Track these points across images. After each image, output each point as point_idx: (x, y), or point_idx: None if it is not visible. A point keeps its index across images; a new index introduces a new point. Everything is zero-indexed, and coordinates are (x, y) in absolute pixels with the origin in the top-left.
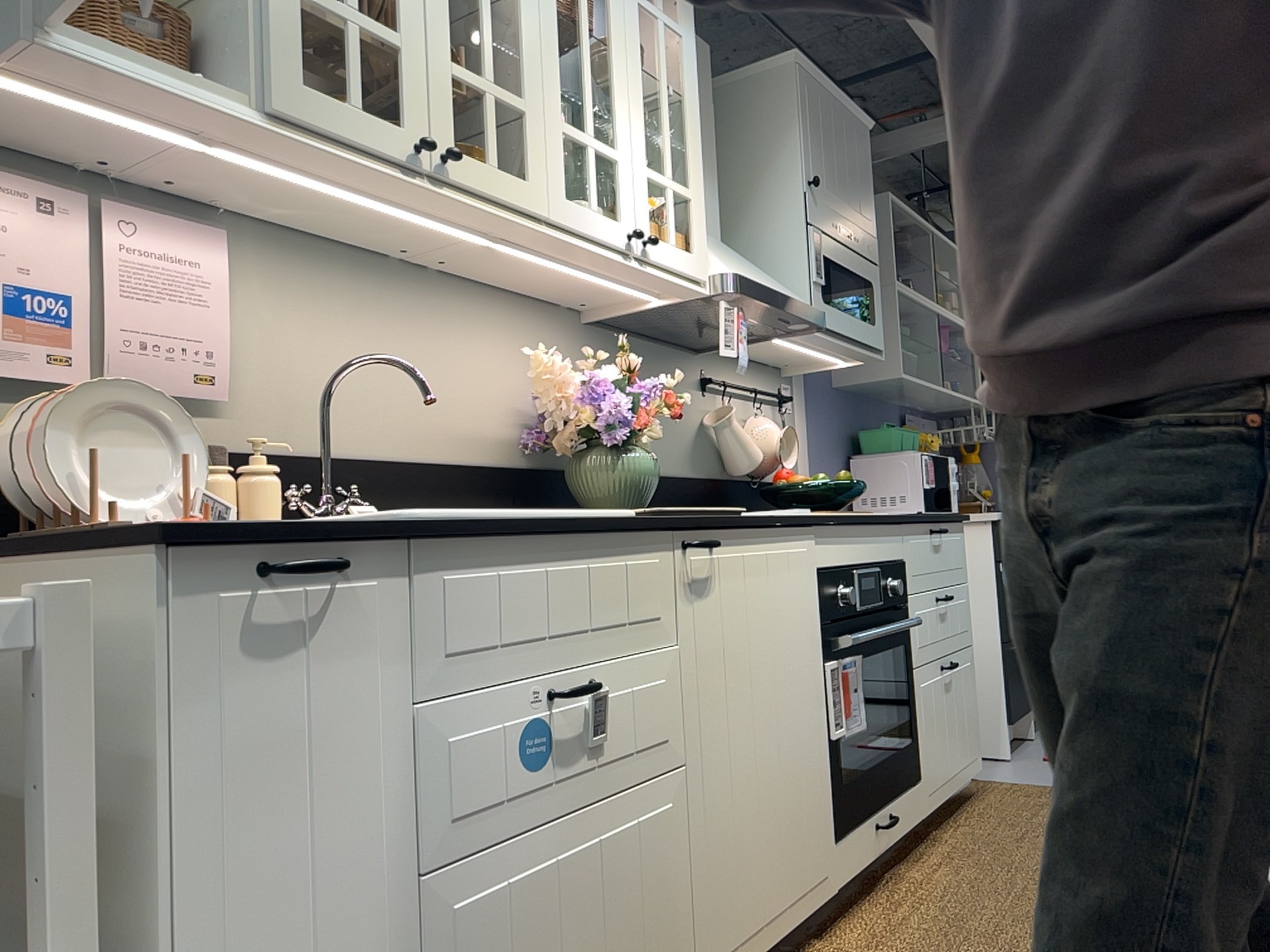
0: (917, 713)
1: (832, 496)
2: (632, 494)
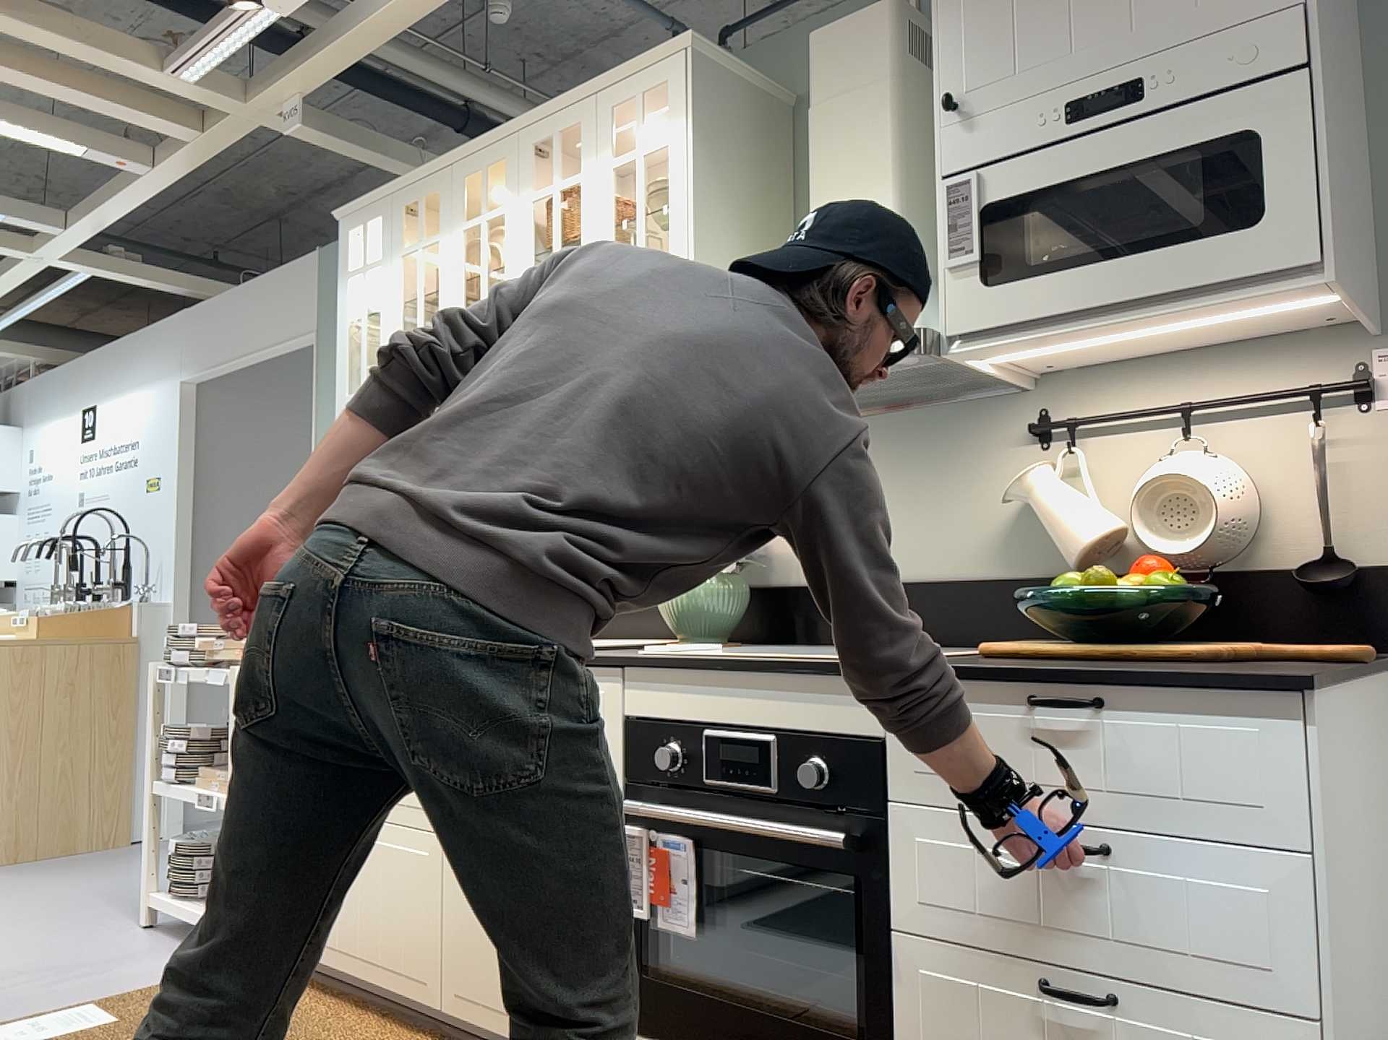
0: (896, 1011)
1: (1080, 612)
2: (680, 619)
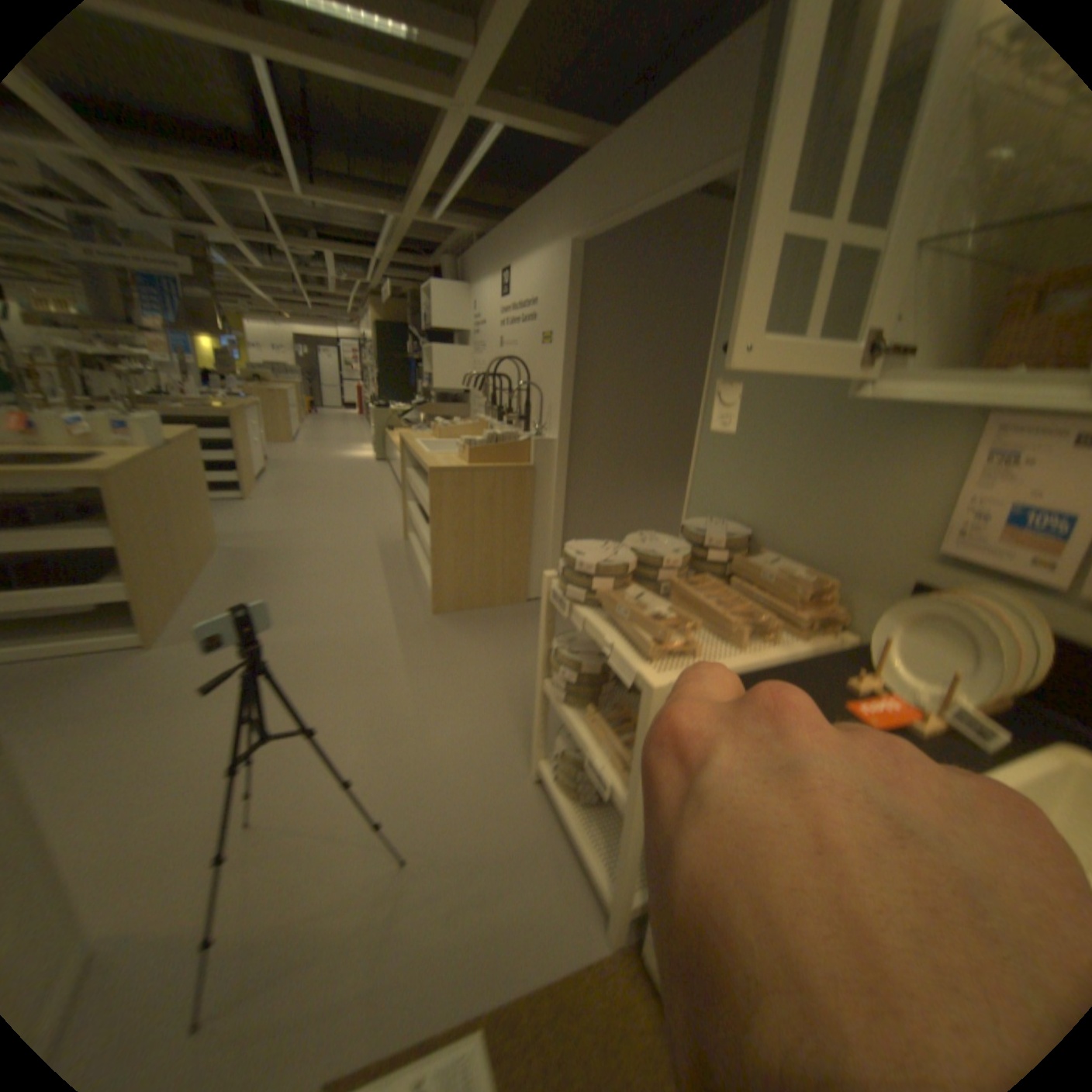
0: None
1: None
2: None
